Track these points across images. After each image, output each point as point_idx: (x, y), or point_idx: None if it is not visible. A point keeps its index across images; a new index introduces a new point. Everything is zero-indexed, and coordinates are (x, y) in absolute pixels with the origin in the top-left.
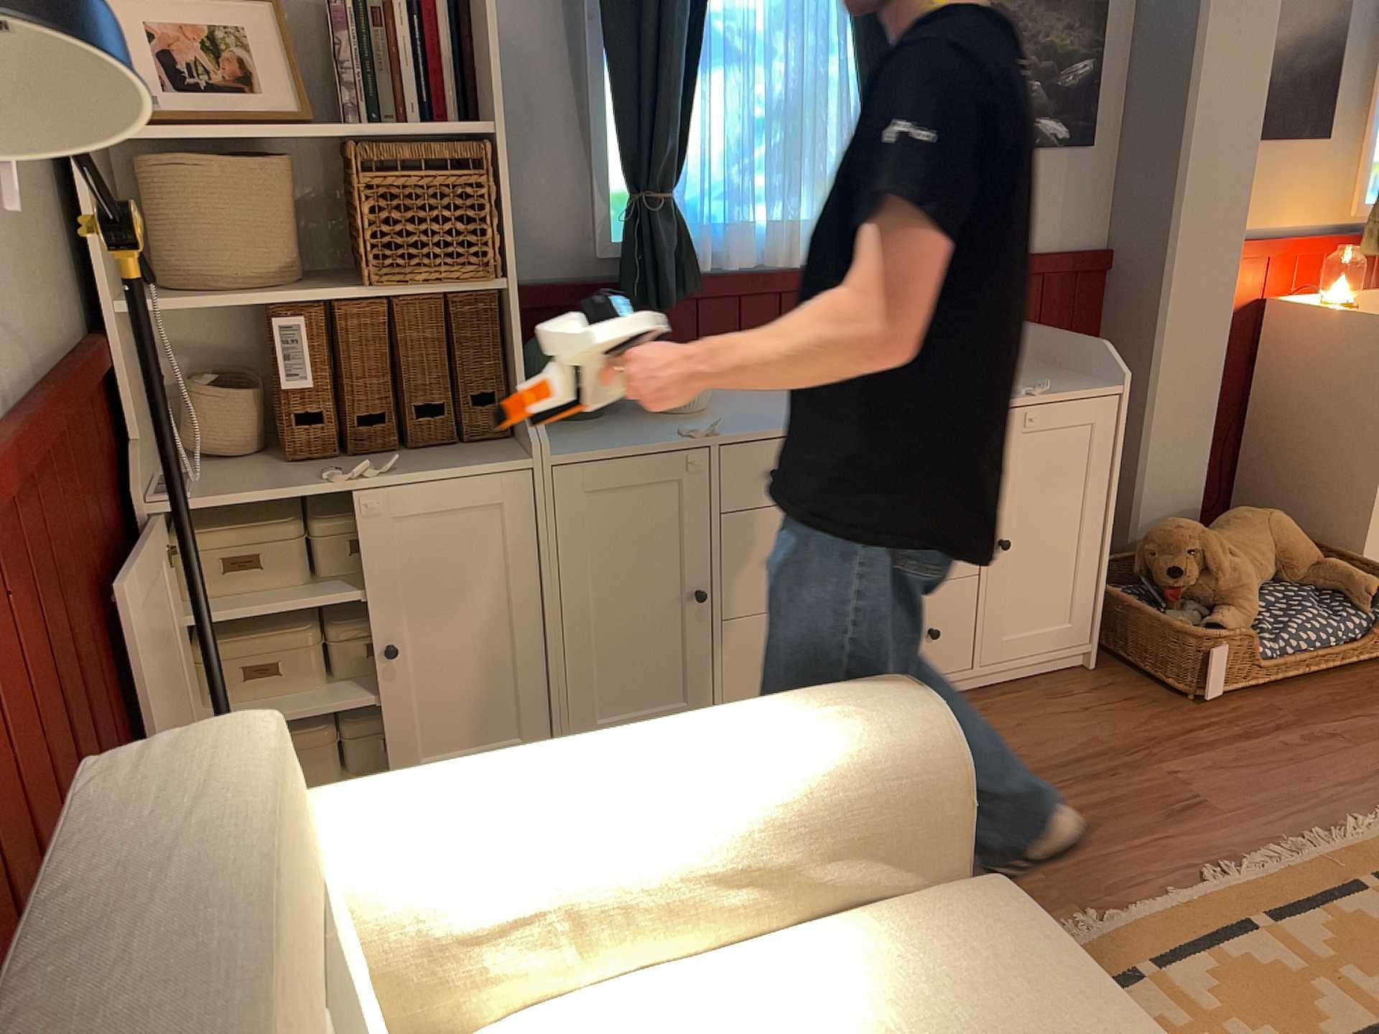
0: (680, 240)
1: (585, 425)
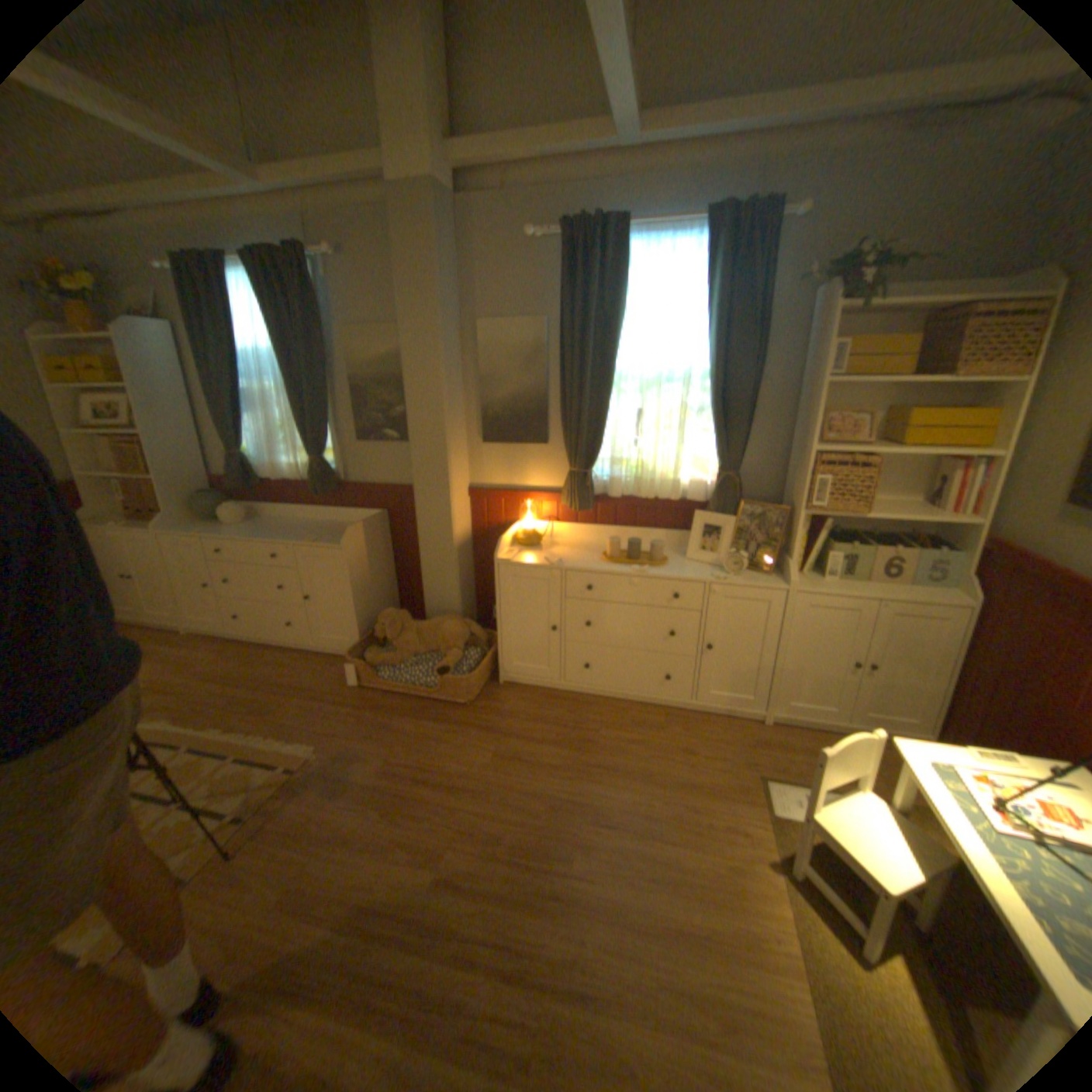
0: (236, 469)
1: (197, 525)
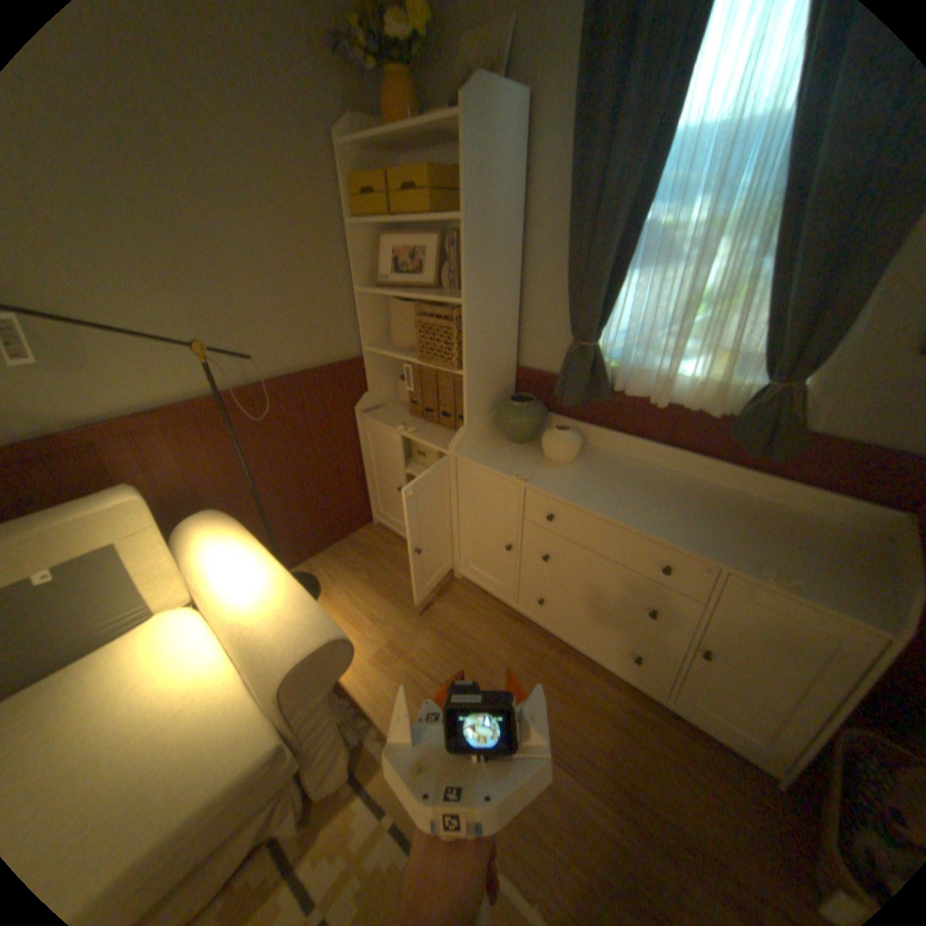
0: (591, 370)
1: (507, 445)
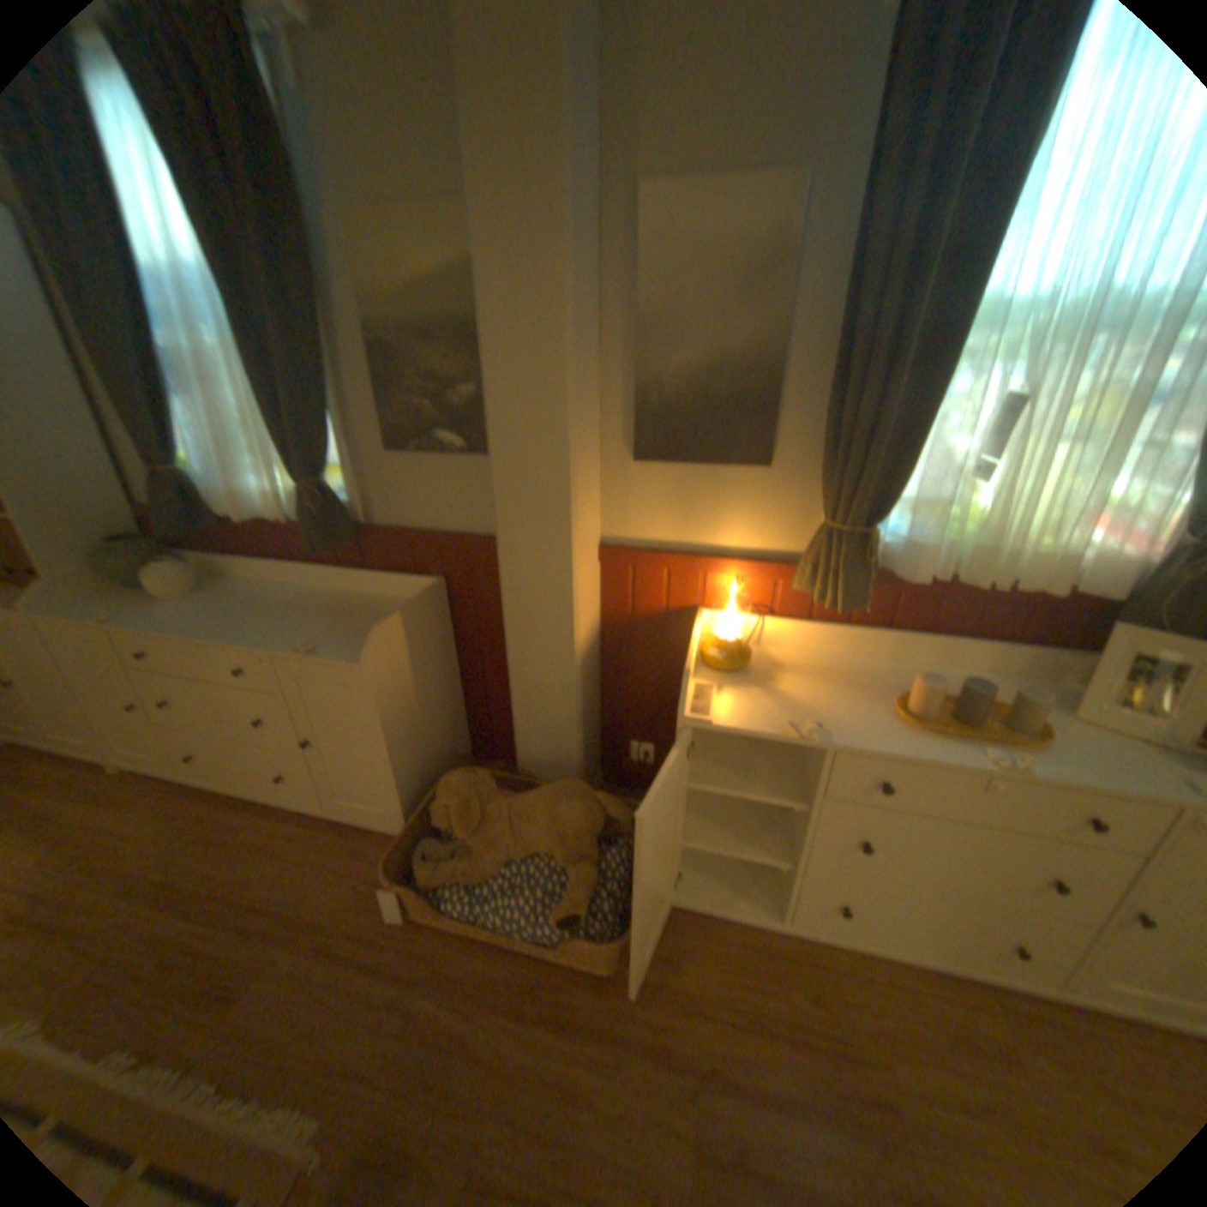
0: (169, 497)
1: (111, 595)
